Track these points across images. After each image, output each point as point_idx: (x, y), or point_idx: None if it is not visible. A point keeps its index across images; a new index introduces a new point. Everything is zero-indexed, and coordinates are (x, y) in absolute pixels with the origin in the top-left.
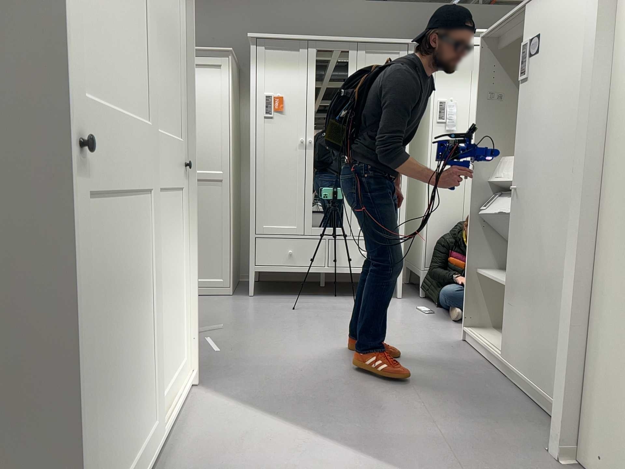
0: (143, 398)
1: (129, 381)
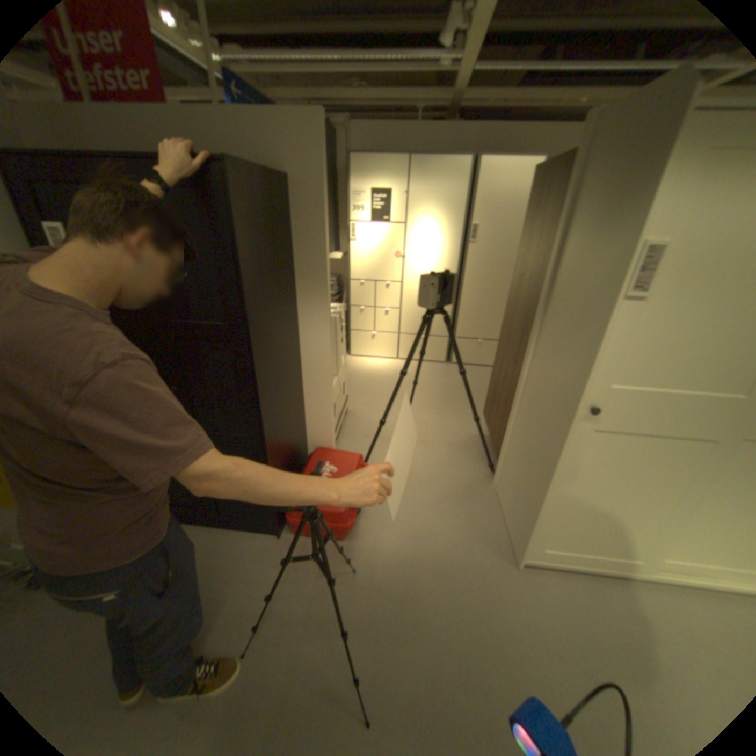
0: (639, 542)
1: (622, 524)
